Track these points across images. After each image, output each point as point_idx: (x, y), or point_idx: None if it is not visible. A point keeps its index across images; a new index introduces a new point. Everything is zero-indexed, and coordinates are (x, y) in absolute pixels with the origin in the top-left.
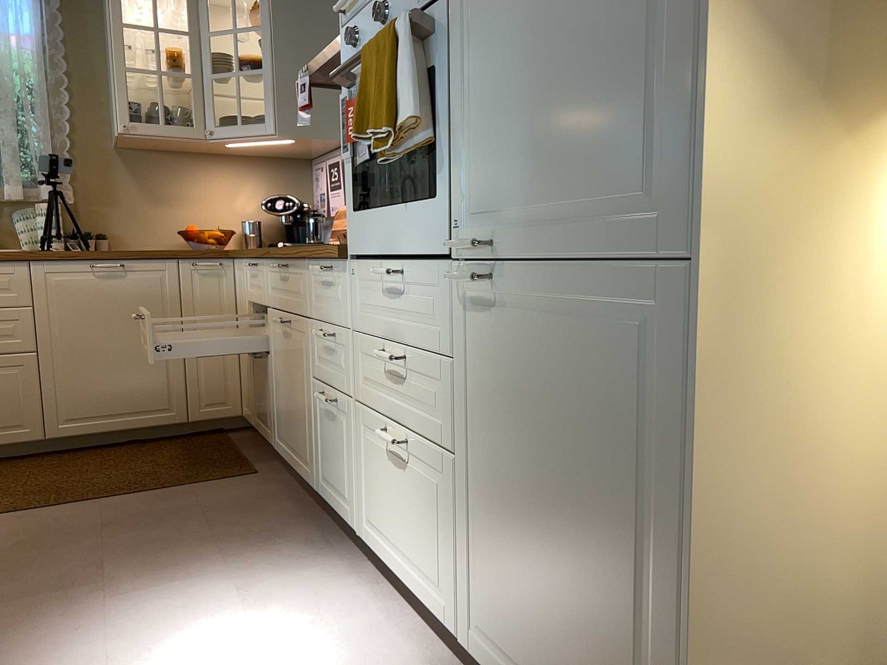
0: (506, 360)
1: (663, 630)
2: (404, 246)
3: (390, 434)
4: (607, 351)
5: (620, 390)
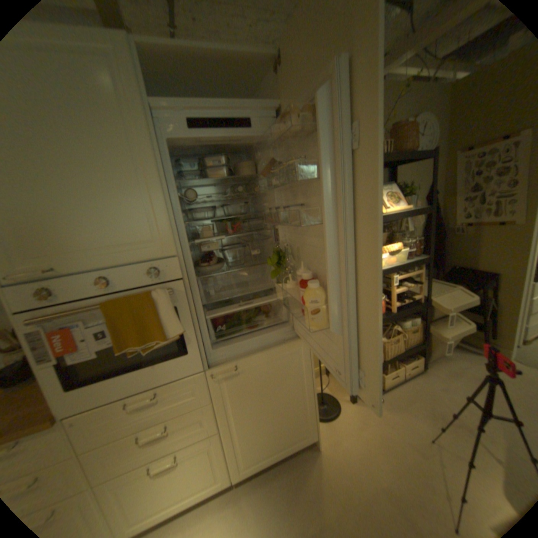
0: (242, 387)
1: (306, 405)
2: (150, 385)
3: (151, 468)
4: (284, 364)
5: (289, 370)
